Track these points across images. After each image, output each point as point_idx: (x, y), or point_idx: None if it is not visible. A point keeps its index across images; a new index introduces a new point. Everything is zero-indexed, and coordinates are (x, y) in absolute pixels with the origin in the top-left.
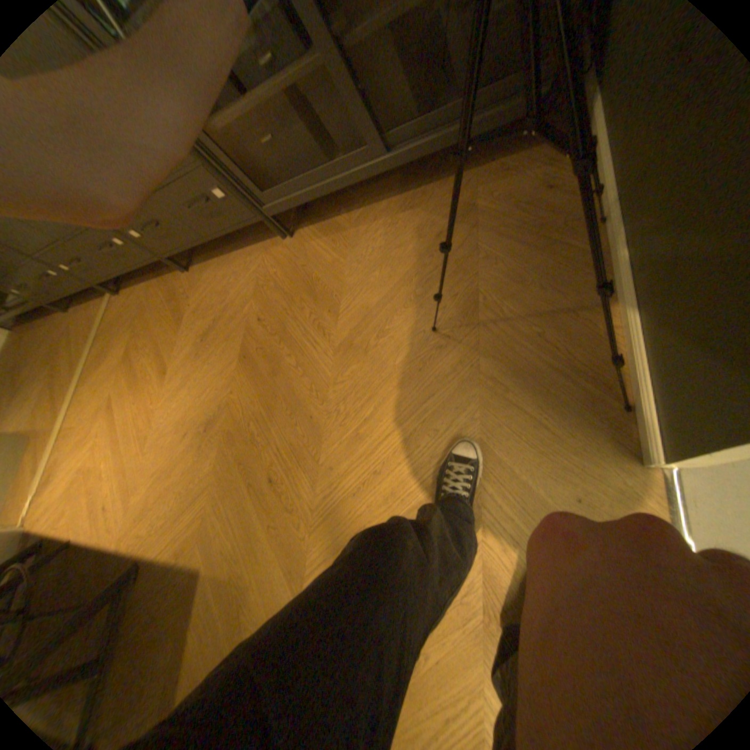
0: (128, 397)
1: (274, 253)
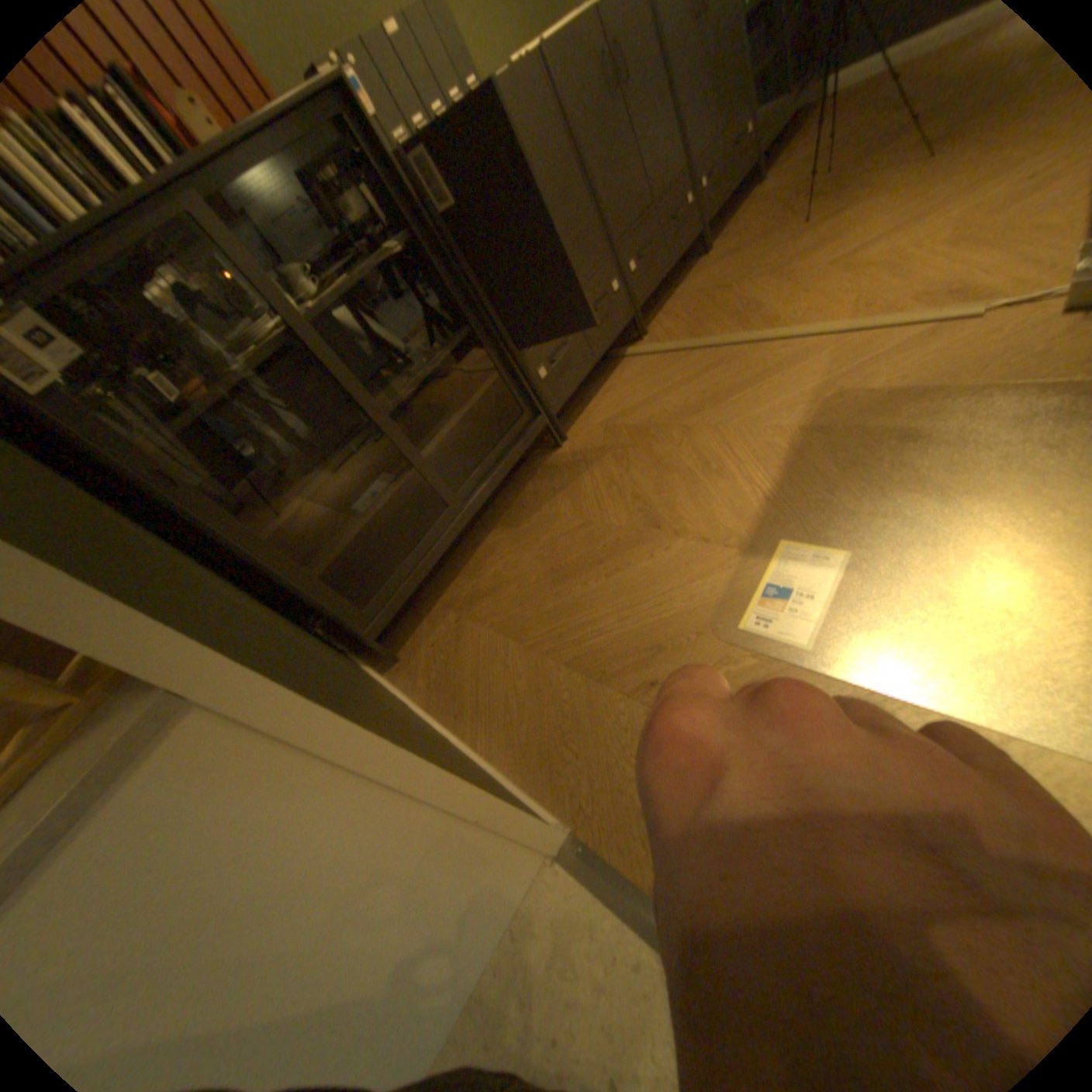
0: (850, 234)
1: (770, 182)
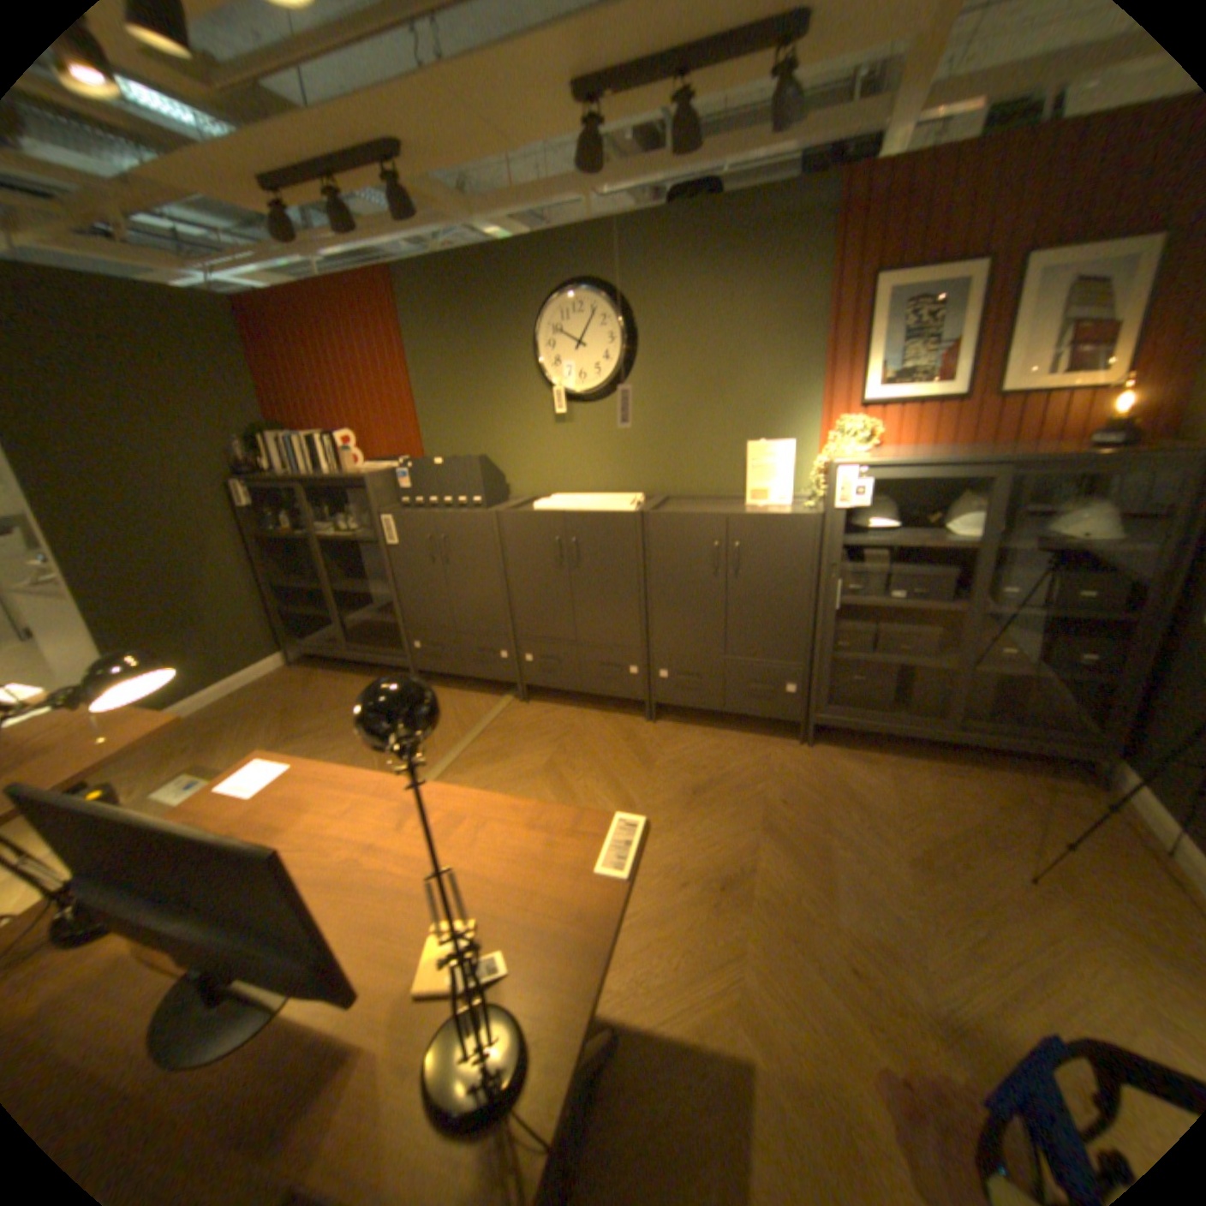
0: None
1: (786, 752)
